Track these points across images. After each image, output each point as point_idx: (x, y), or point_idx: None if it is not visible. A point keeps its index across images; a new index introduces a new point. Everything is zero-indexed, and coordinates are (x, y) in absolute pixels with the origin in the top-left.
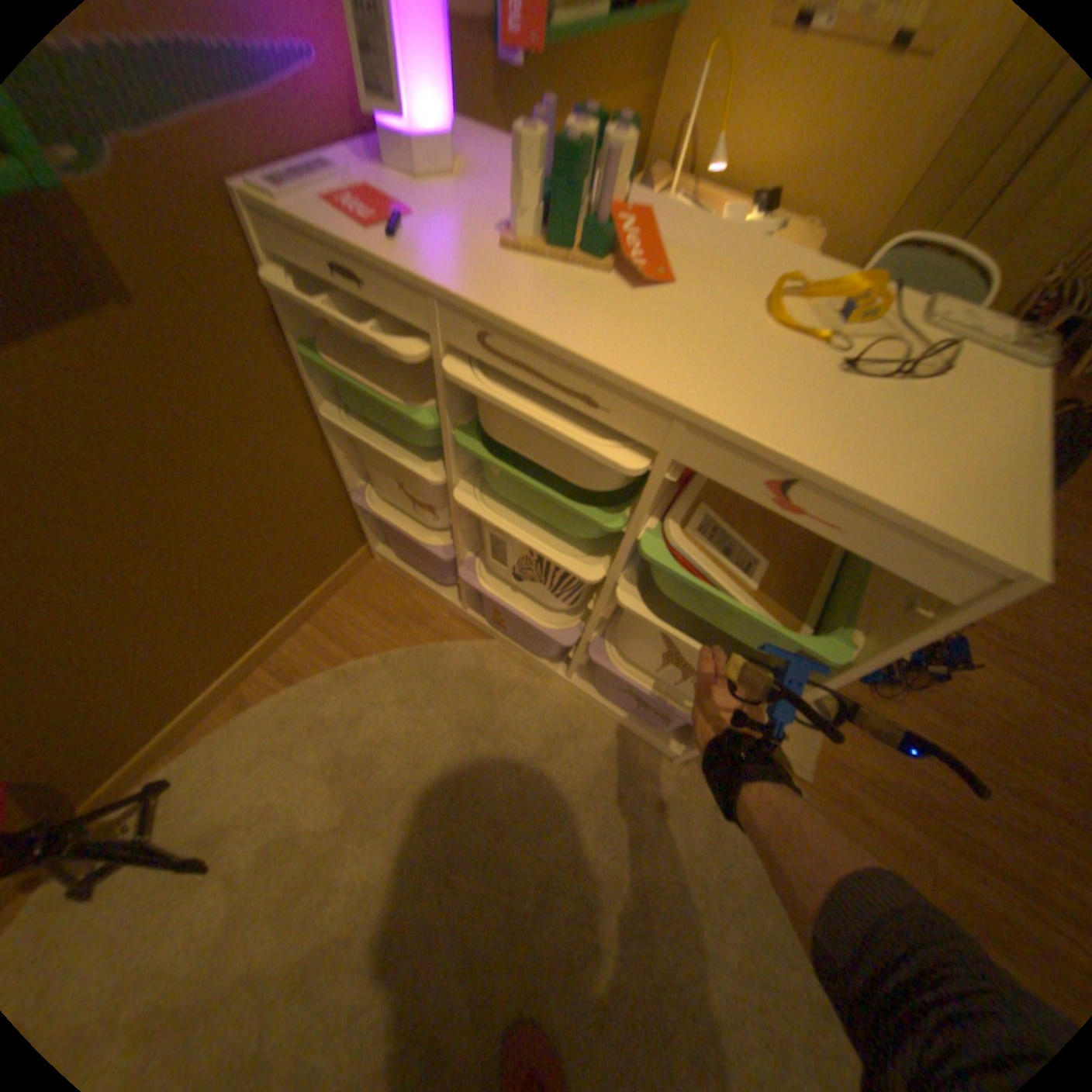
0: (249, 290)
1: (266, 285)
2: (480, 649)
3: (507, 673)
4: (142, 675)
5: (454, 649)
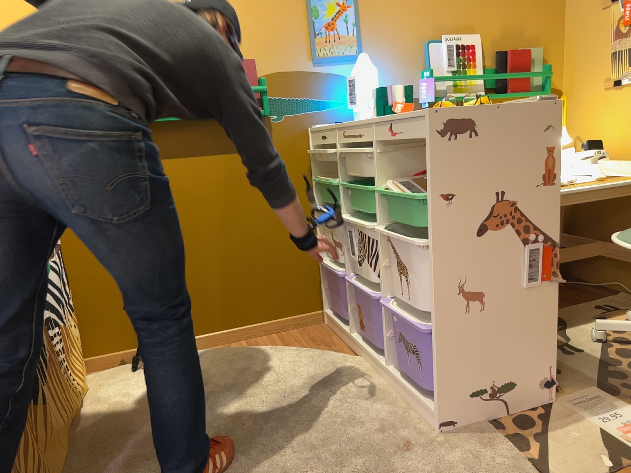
0: (304, 157)
1: (310, 157)
2: (348, 358)
3: (355, 369)
4: (207, 290)
5: (334, 354)
